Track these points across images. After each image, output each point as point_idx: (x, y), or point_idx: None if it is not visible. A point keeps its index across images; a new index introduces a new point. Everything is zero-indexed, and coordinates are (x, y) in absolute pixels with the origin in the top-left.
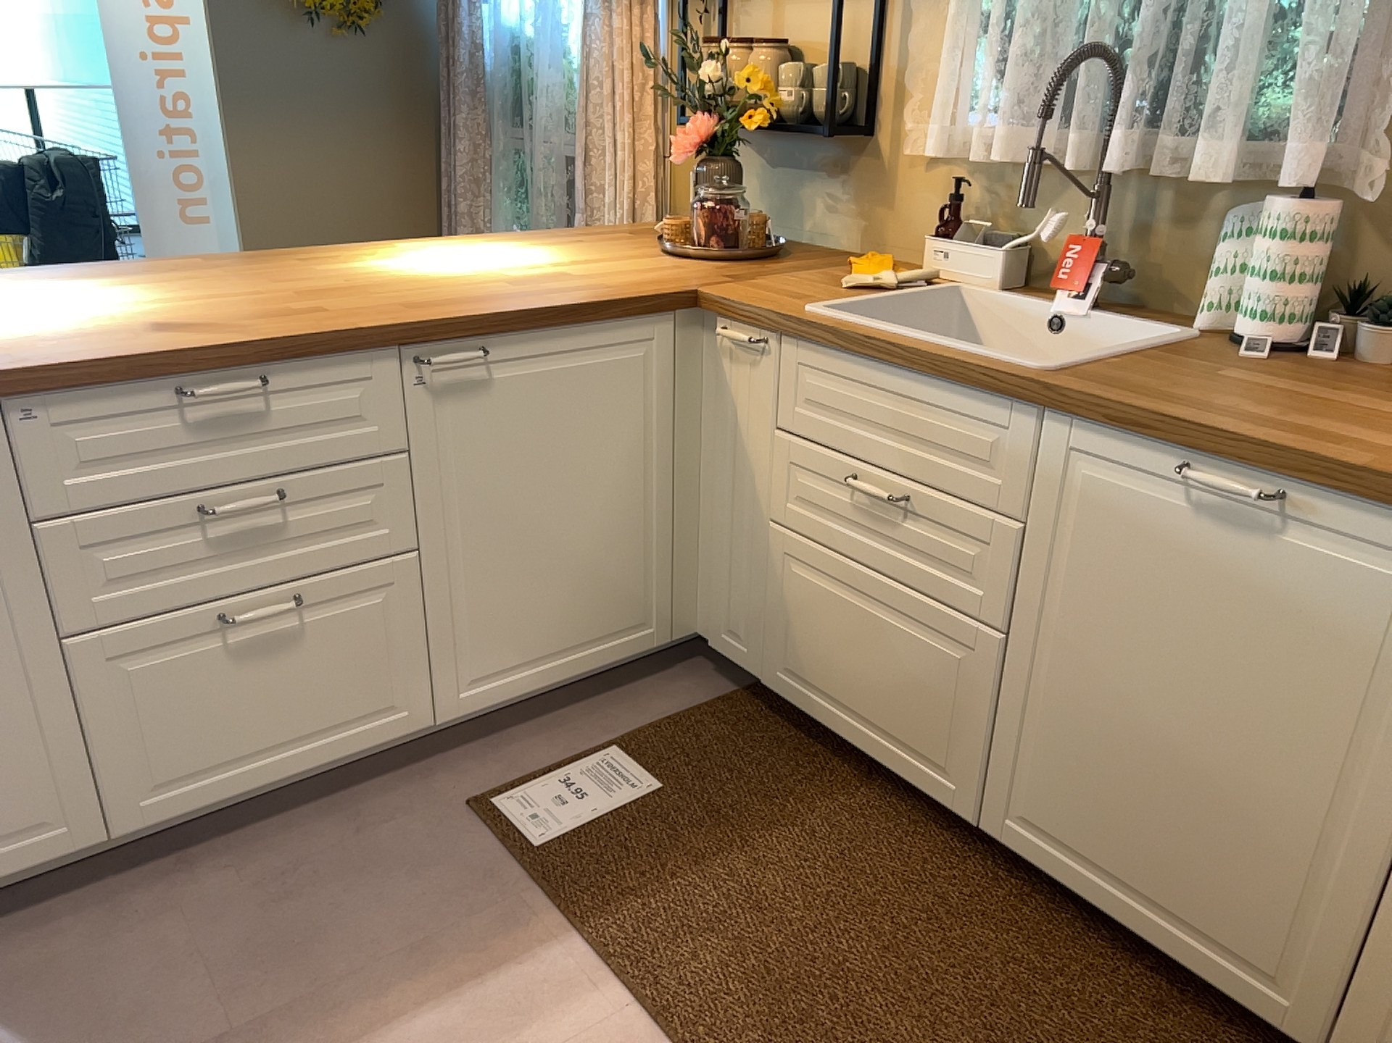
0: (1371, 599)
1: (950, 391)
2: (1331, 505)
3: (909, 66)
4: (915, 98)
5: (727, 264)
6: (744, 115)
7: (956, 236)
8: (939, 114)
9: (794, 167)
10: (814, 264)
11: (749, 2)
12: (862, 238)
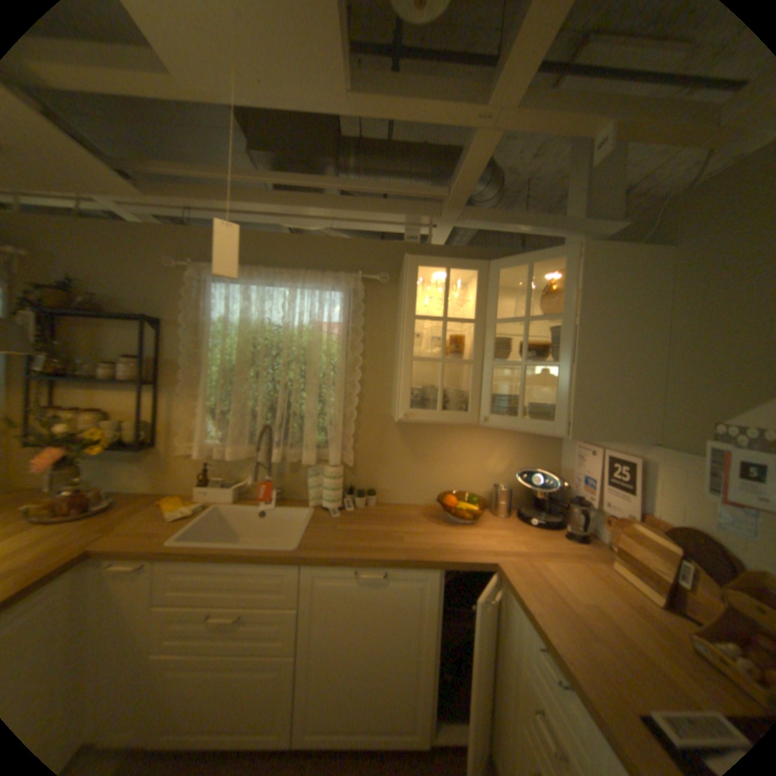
0: (414, 597)
1: (255, 568)
2: (399, 573)
3: (172, 420)
4: (177, 432)
5: (83, 522)
6: (82, 446)
7: (204, 483)
8: (196, 442)
9: (104, 459)
10: (135, 508)
11: (69, 389)
12: (151, 487)
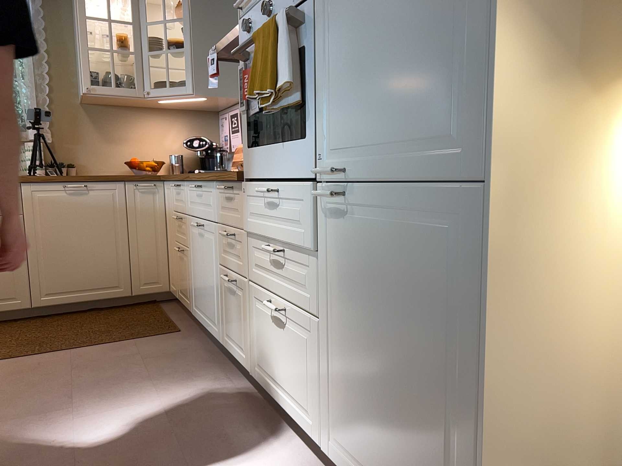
0: (108, 199)
1: None
2: (95, 184)
3: None
4: None
5: None
6: None
7: None
8: None
9: None
10: None
11: None
12: None
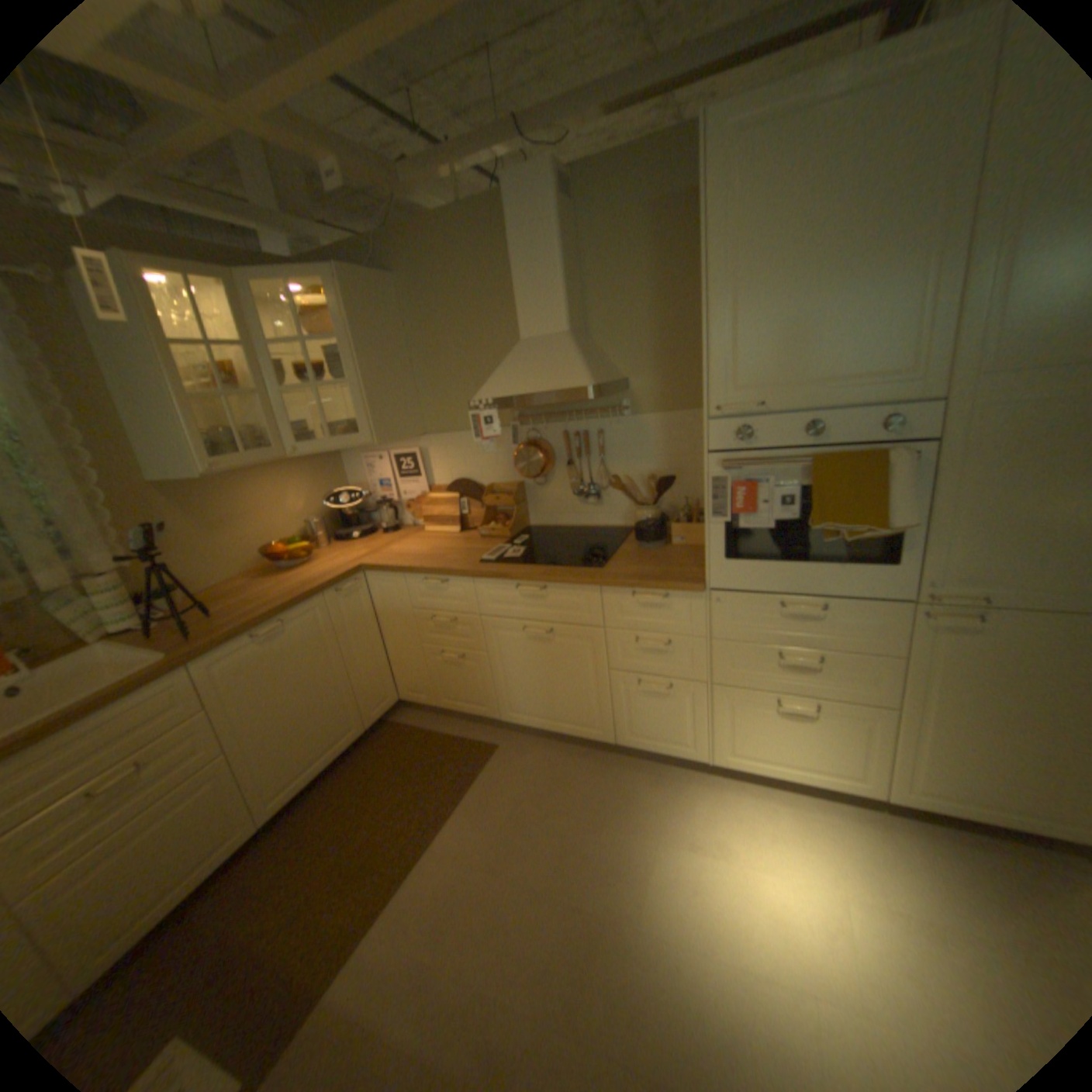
0: (311, 626)
1: (131, 701)
2: (290, 614)
3: None
4: None
5: None
6: None
7: None
8: None
9: None
10: None
11: None
12: None
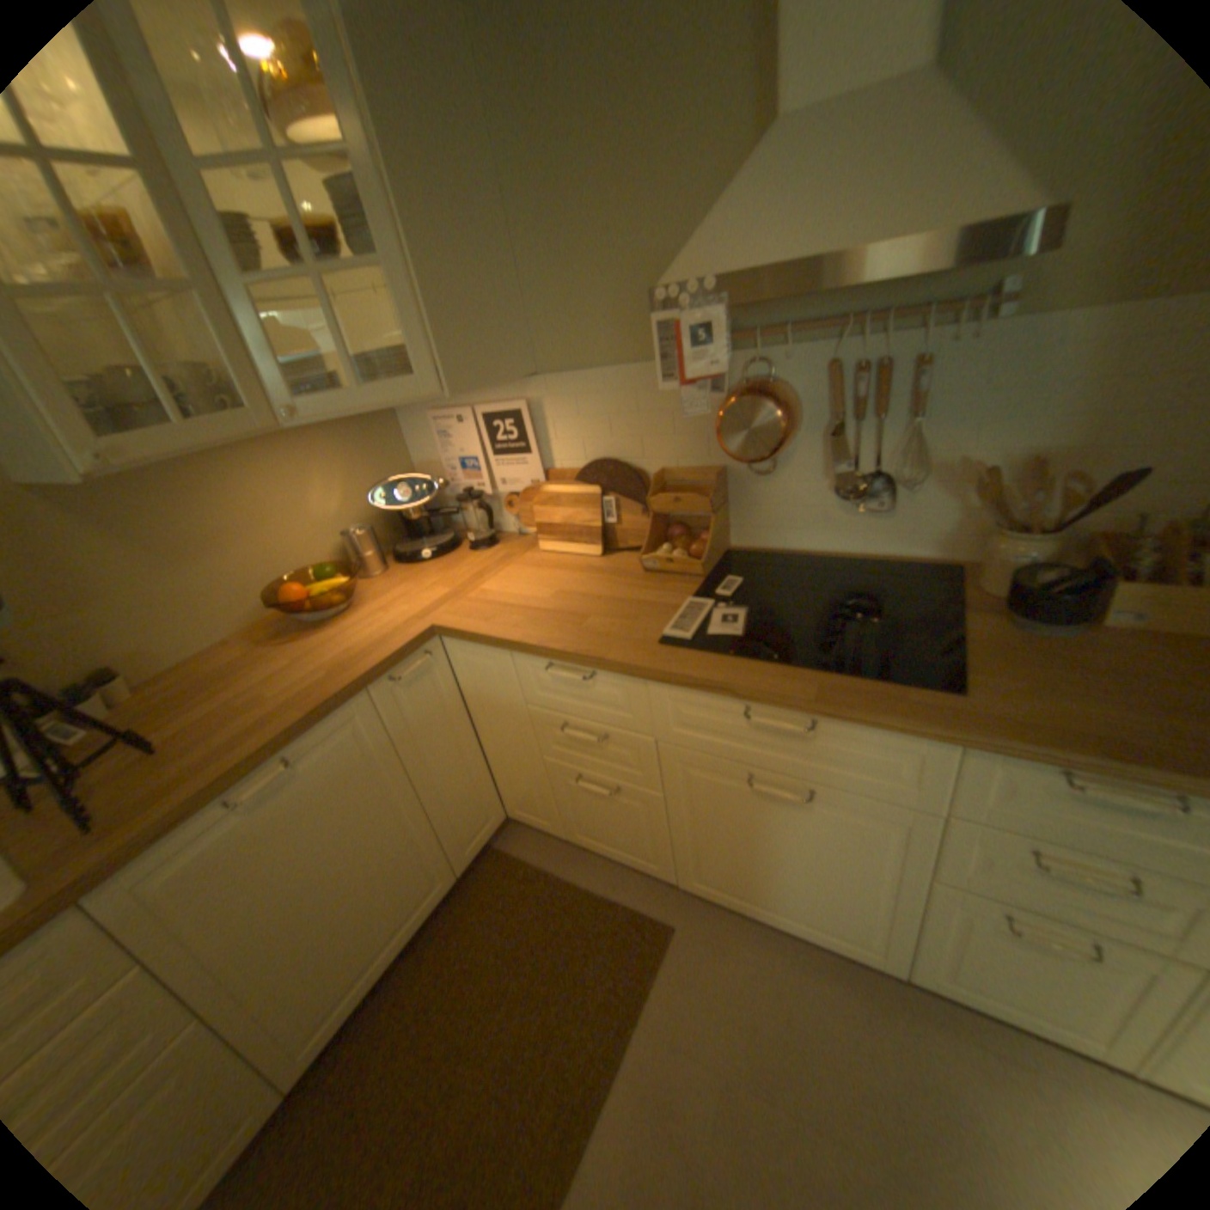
0: (348, 751)
1: None
2: (304, 741)
3: None
4: None
5: None
6: None
7: None
8: None
9: None
10: None
11: None
12: None
